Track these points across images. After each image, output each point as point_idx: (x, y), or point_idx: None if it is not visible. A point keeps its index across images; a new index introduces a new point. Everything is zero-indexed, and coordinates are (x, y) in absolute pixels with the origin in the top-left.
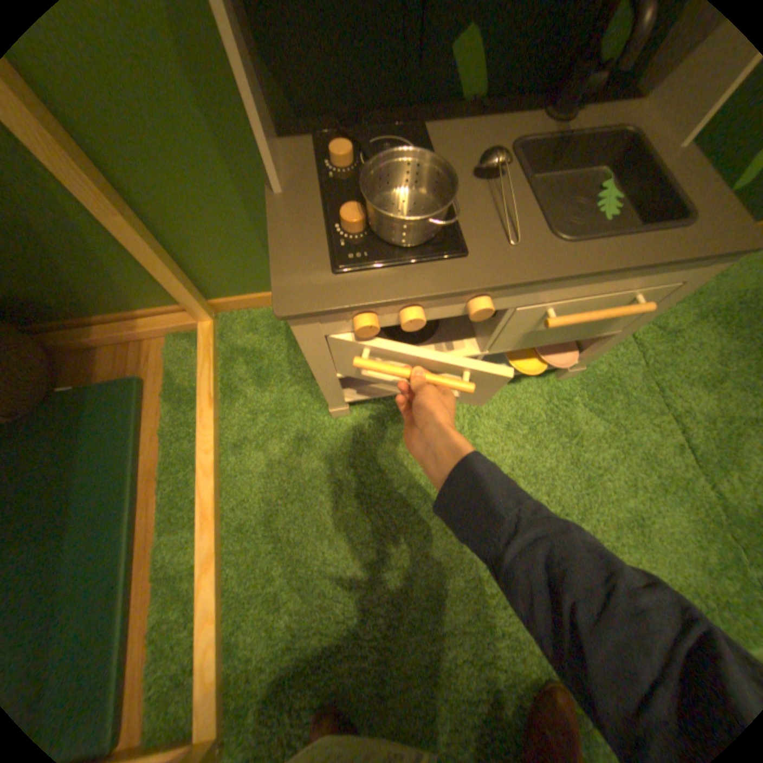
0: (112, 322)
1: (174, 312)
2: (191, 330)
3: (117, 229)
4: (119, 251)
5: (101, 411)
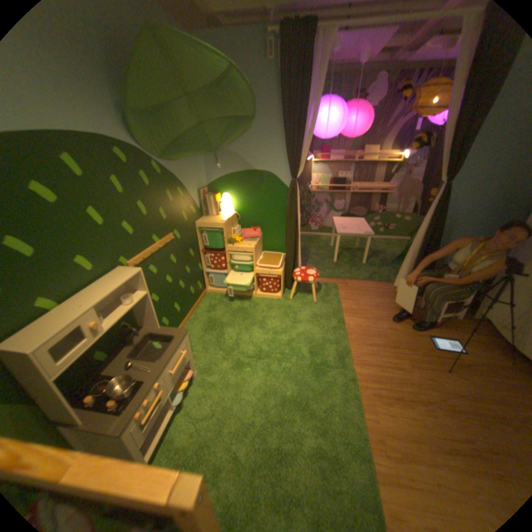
0: None
1: None
2: None
3: None
4: None
5: None
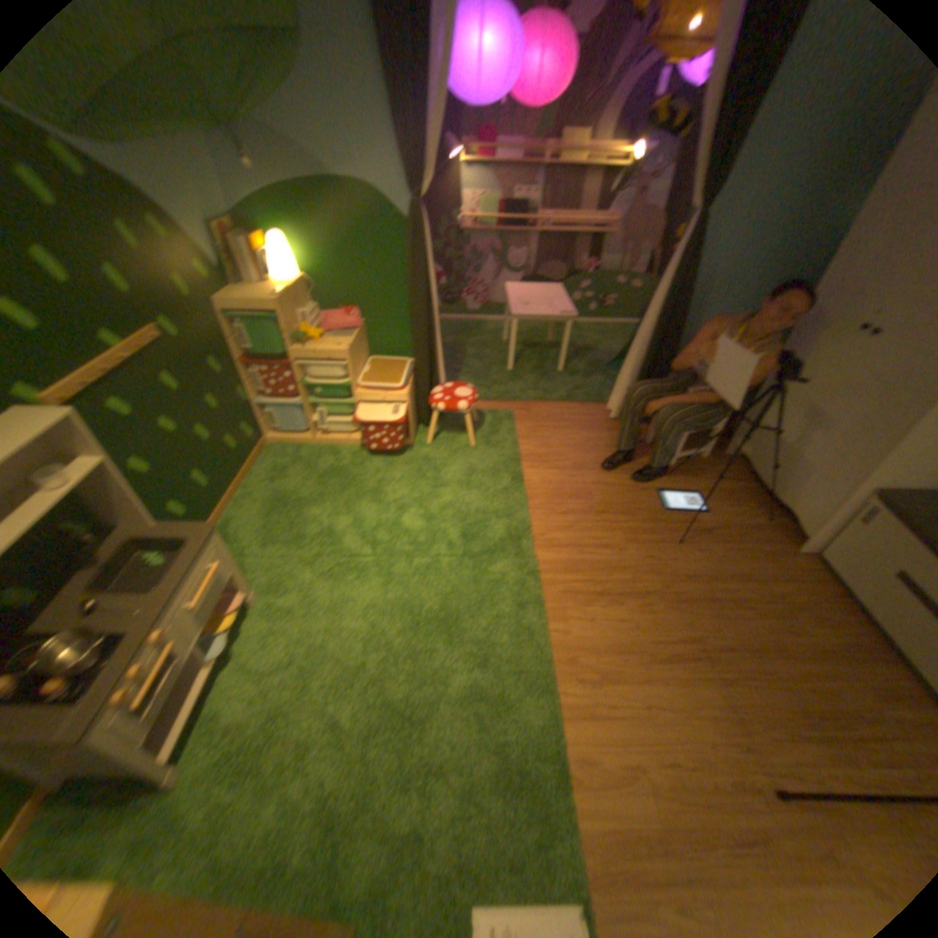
0: None
1: None
2: None
3: None
4: None
5: None
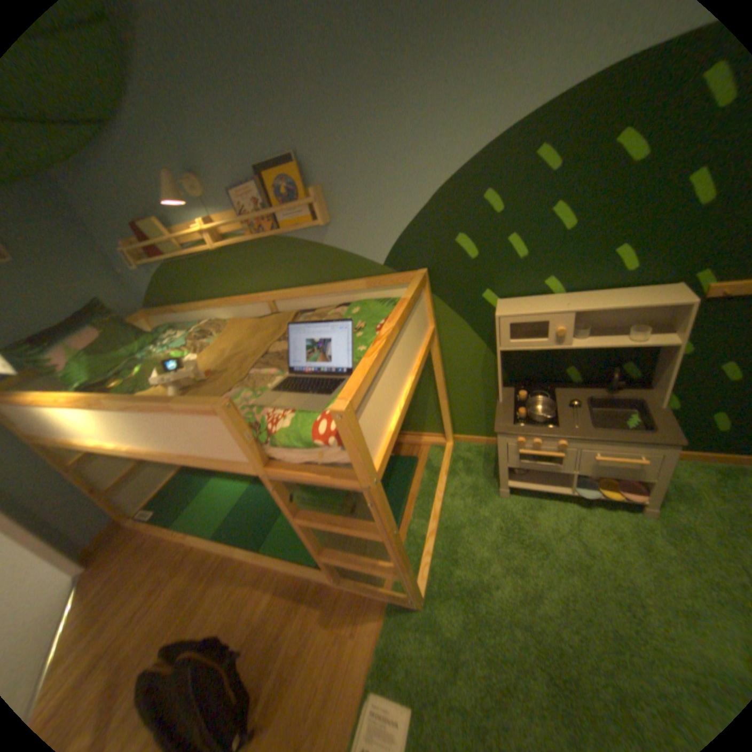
0: (412, 435)
1: (438, 436)
2: (441, 445)
3: (441, 404)
4: (433, 410)
5: (401, 466)
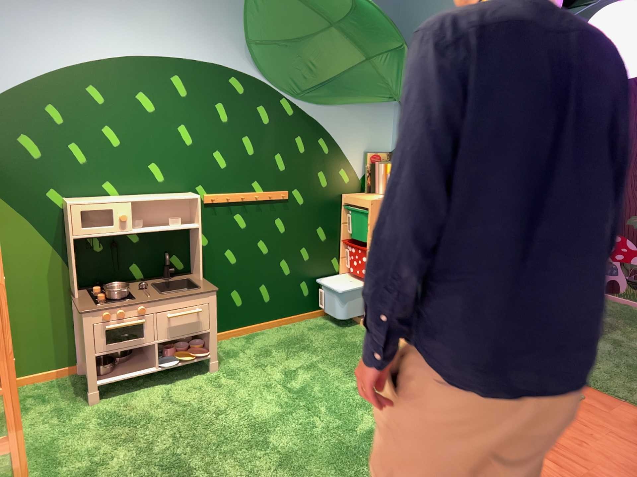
0: None
1: None
2: None
3: None
4: None
5: None
